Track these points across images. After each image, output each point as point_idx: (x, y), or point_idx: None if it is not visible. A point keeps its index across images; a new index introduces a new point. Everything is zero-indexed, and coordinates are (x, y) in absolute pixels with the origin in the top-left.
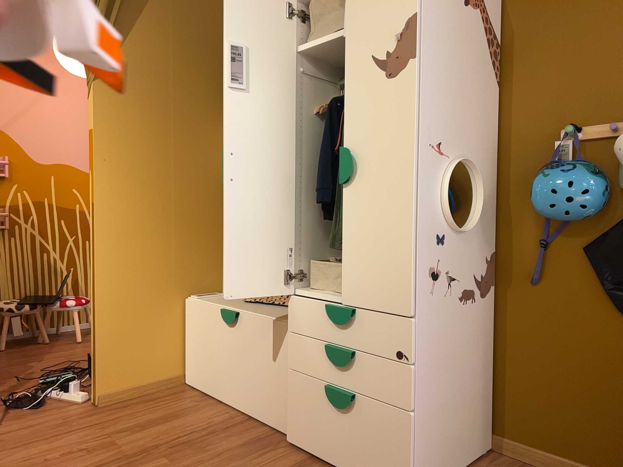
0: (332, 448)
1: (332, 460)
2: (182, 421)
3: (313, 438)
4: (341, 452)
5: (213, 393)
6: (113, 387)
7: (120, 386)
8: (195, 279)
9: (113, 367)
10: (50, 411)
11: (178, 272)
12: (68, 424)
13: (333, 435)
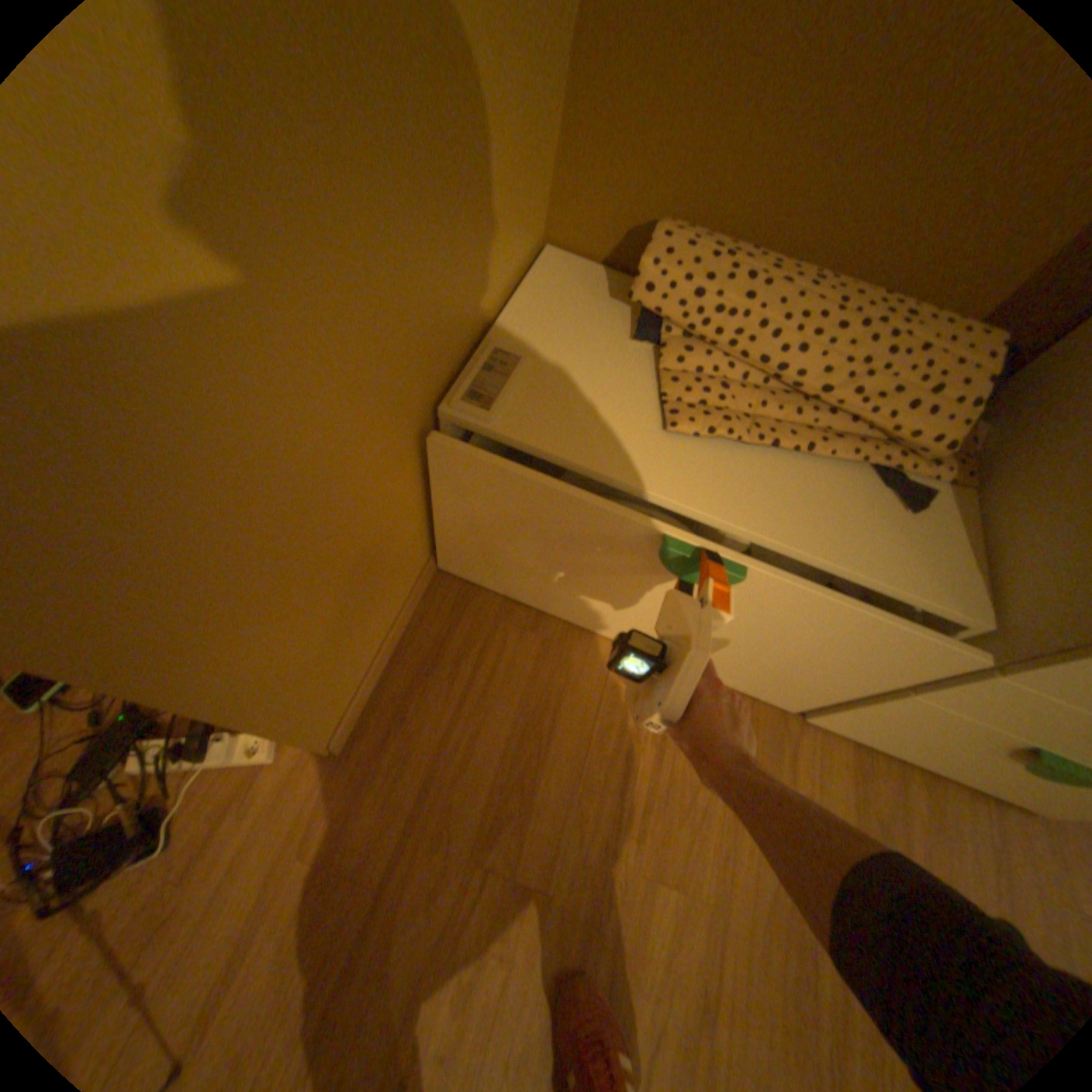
0: (936, 760)
1: (917, 761)
2: (572, 720)
3: (890, 742)
4: (953, 767)
5: (556, 595)
6: (344, 705)
7: (356, 686)
8: (444, 329)
9: (331, 695)
10: (219, 833)
11: (406, 343)
12: (336, 866)
13: (957, 759)
